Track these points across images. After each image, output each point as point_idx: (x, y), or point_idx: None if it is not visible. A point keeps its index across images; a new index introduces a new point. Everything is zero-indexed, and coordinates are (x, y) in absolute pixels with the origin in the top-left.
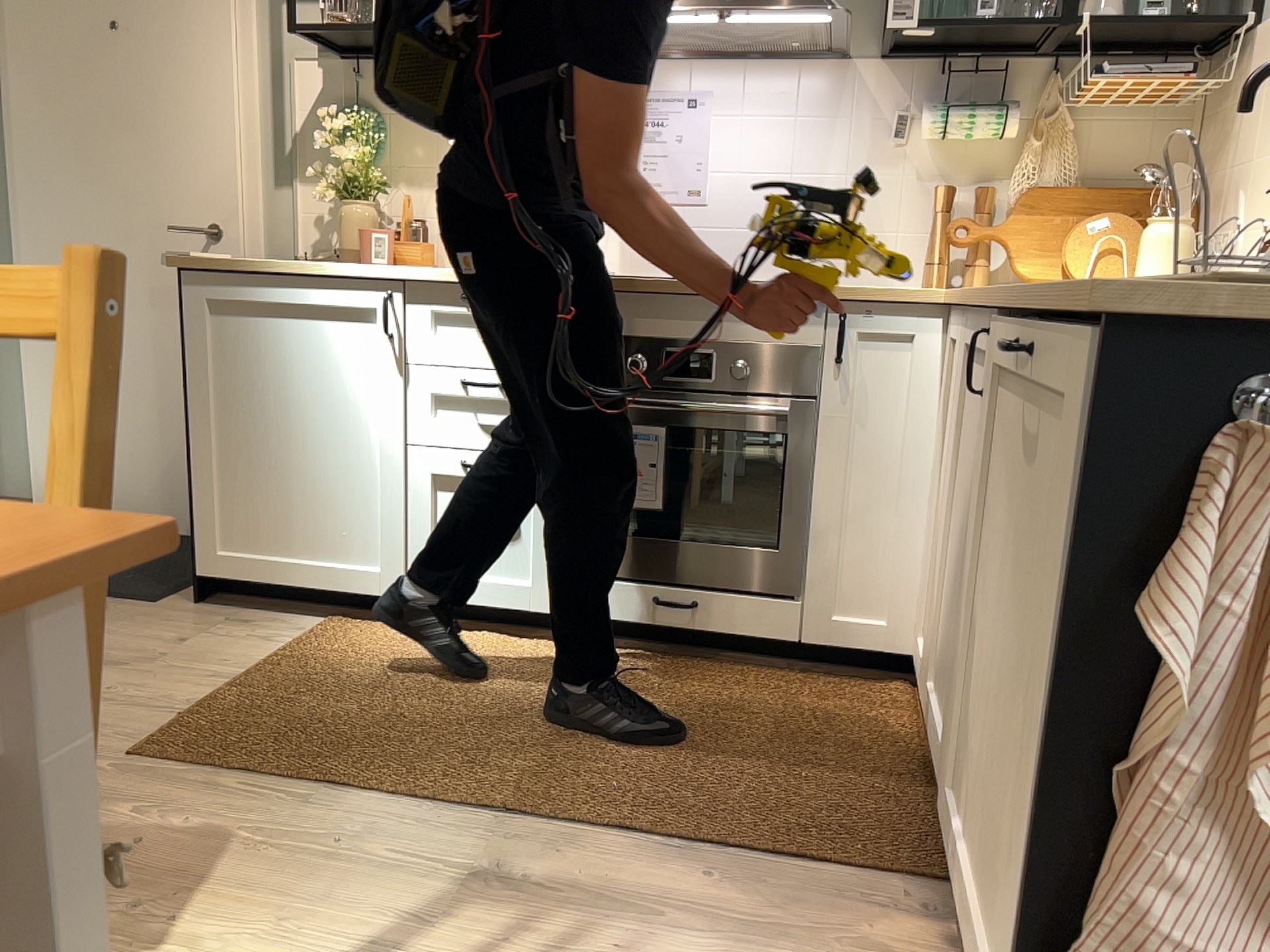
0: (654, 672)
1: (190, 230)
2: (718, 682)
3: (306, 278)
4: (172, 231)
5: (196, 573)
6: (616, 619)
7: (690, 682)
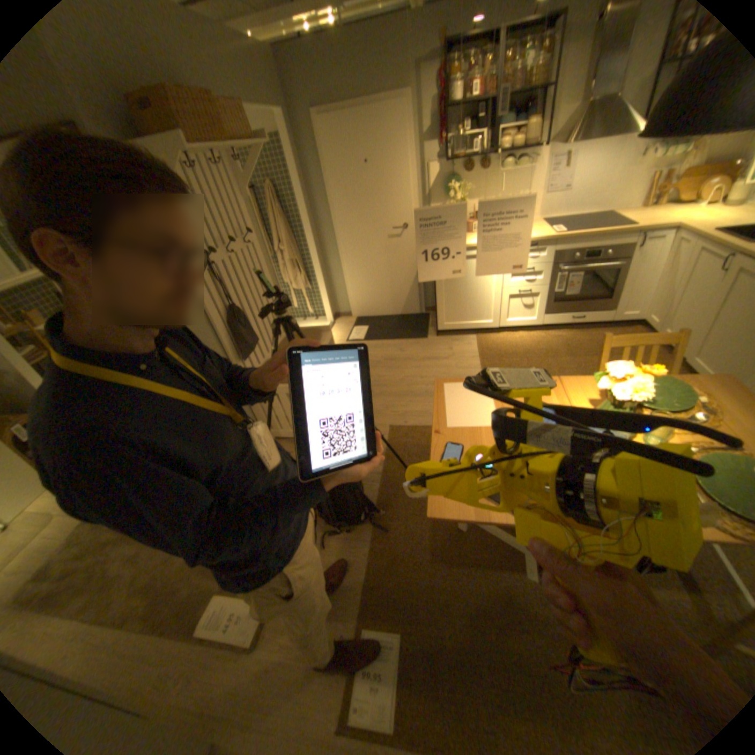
0: (573, 335)
1: (402, 228)
2: (593, 335)
3: (475, 247)
4: (395, 229)
5: (438, 330)
6: (560, 323)
7: (586, 336)
